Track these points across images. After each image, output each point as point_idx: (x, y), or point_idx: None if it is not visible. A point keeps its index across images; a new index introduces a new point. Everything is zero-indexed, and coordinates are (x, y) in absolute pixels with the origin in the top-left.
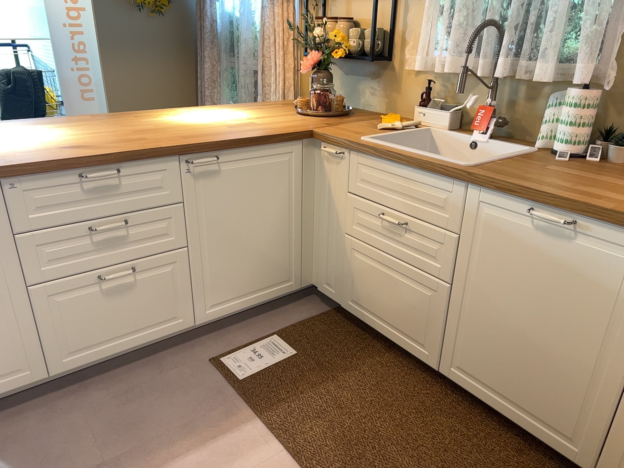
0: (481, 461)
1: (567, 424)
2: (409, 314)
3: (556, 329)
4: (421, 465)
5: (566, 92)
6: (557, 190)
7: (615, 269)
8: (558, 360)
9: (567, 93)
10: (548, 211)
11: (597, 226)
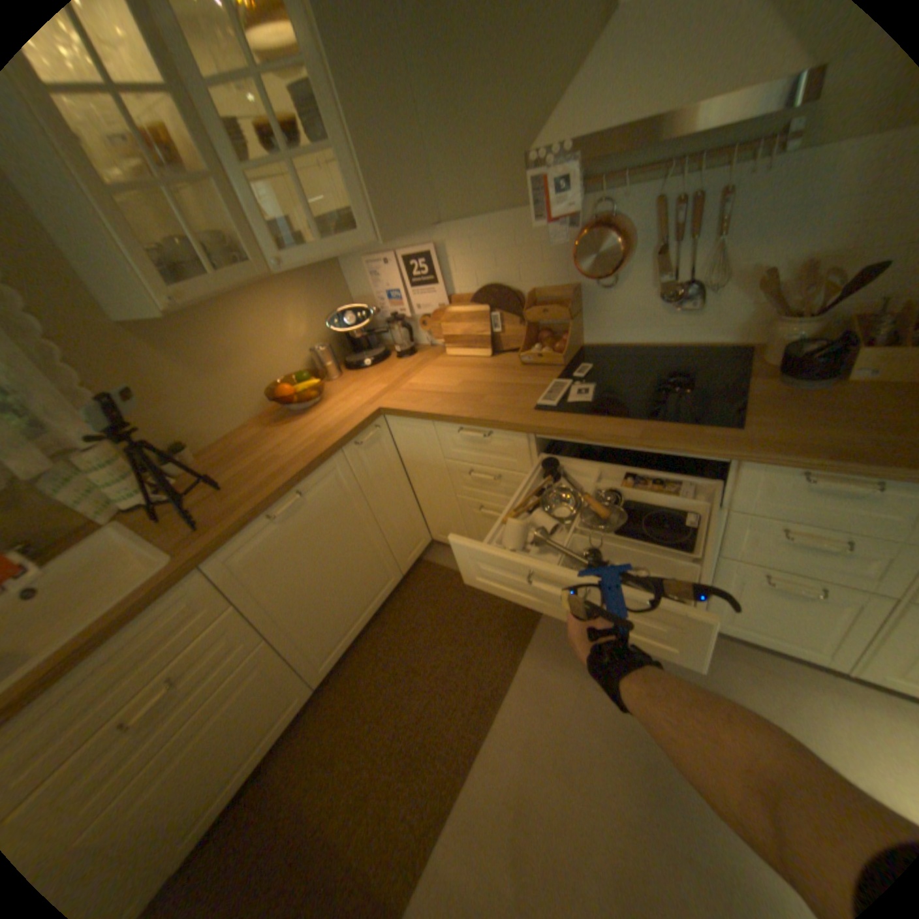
0: (399, 648)
1: (381, 577)
2: (256, 716)
3: (340, 551)
4: (415, 690)
5: (76, 462)
6: (260, 492)
7: (334, 488)
8: (355, 561)
9: (83, 461)
10: (278, 505)
11: (308, 480)
